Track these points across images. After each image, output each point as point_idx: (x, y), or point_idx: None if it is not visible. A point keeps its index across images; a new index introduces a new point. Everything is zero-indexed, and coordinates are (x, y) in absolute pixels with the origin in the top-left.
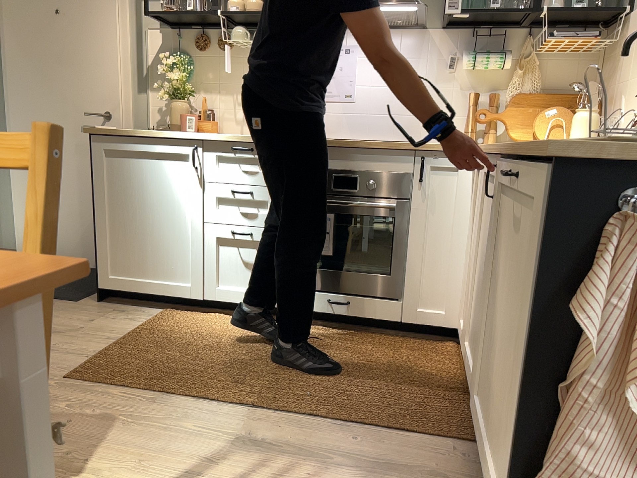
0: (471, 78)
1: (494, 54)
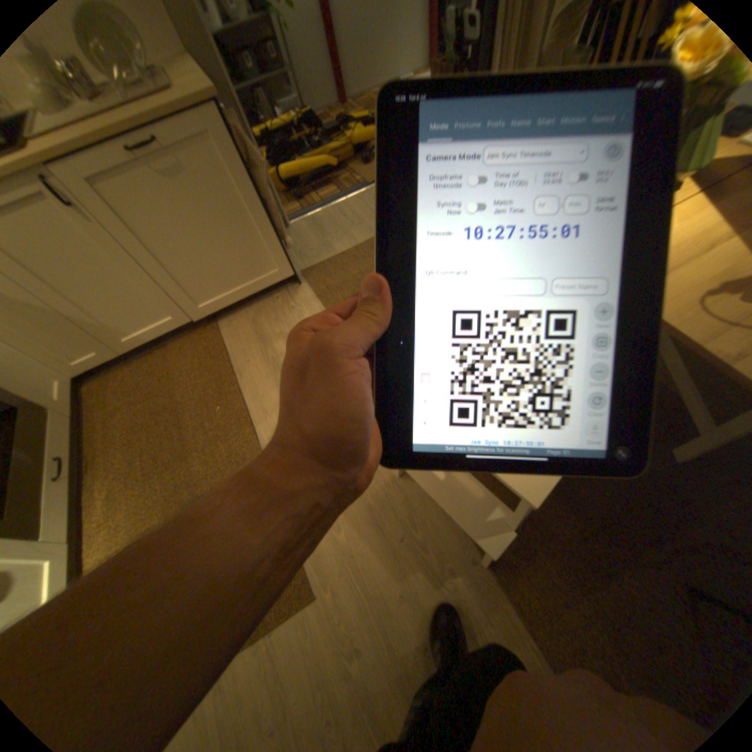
0: None
1: None
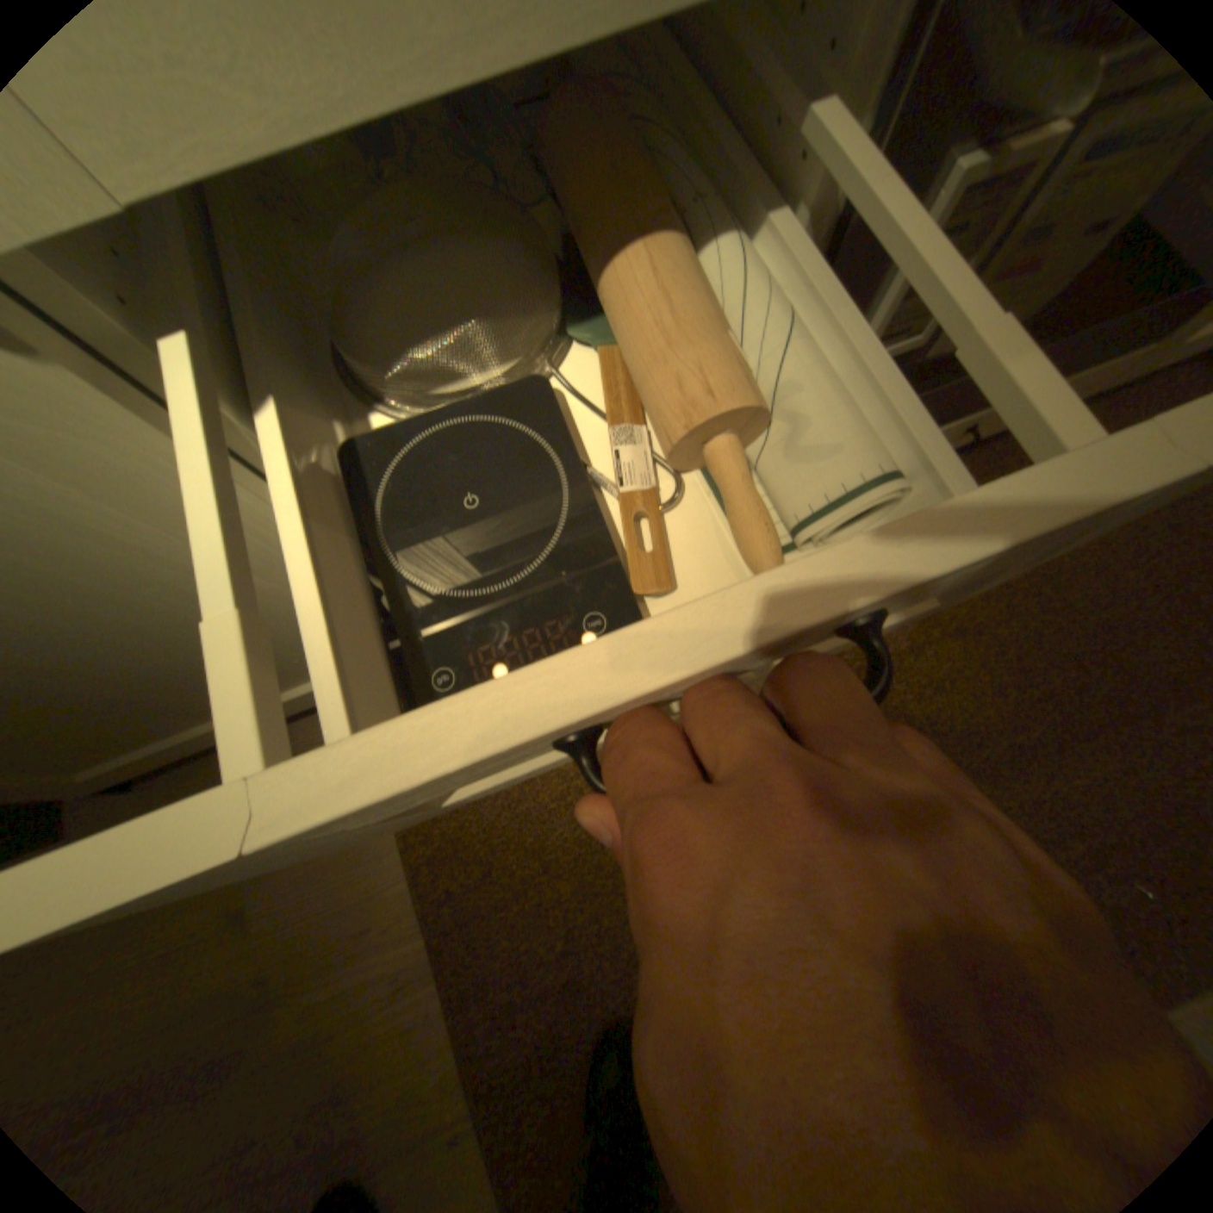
0: None
1: None
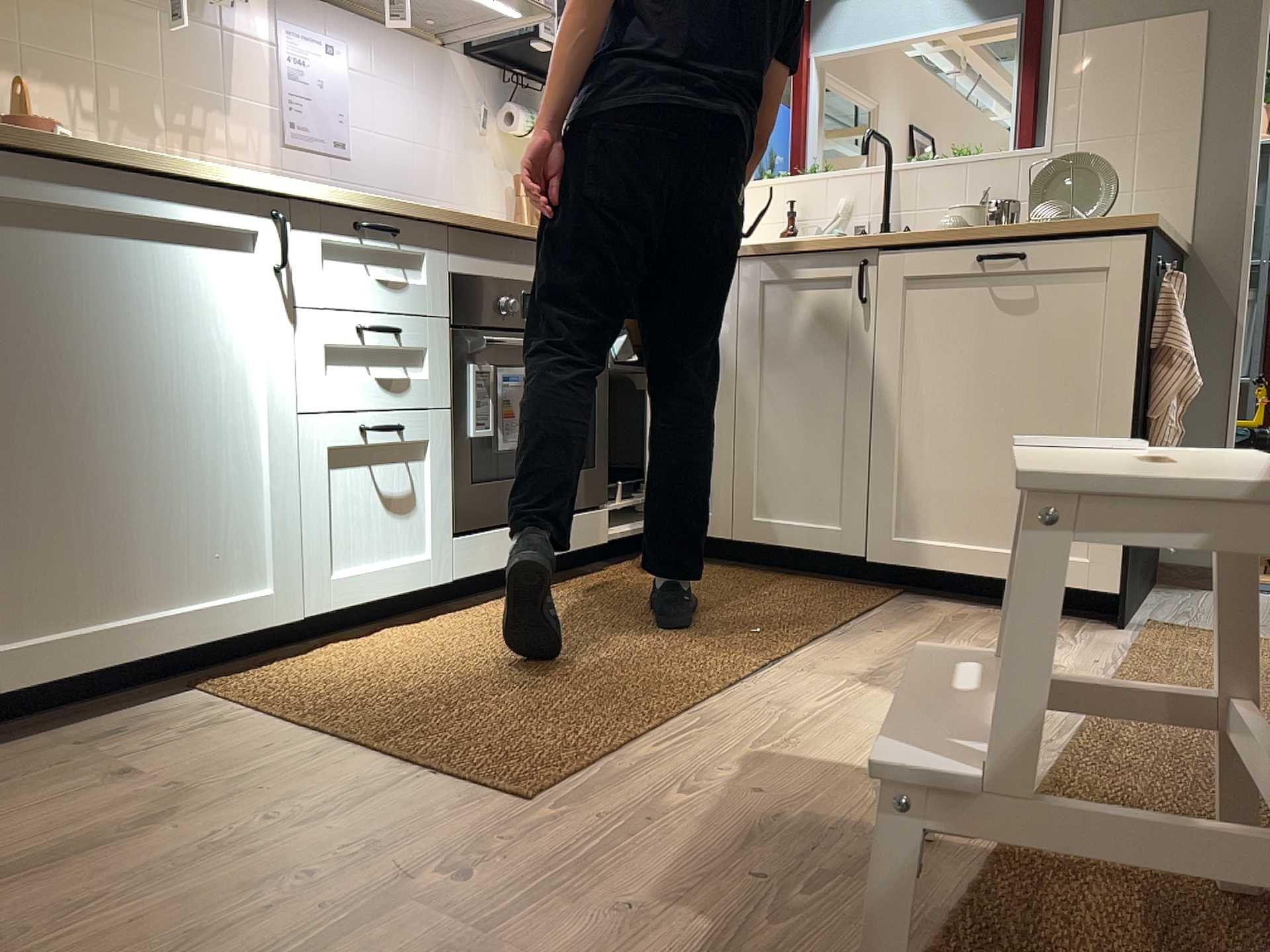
0: (508, 148)
1: (530, 116)
